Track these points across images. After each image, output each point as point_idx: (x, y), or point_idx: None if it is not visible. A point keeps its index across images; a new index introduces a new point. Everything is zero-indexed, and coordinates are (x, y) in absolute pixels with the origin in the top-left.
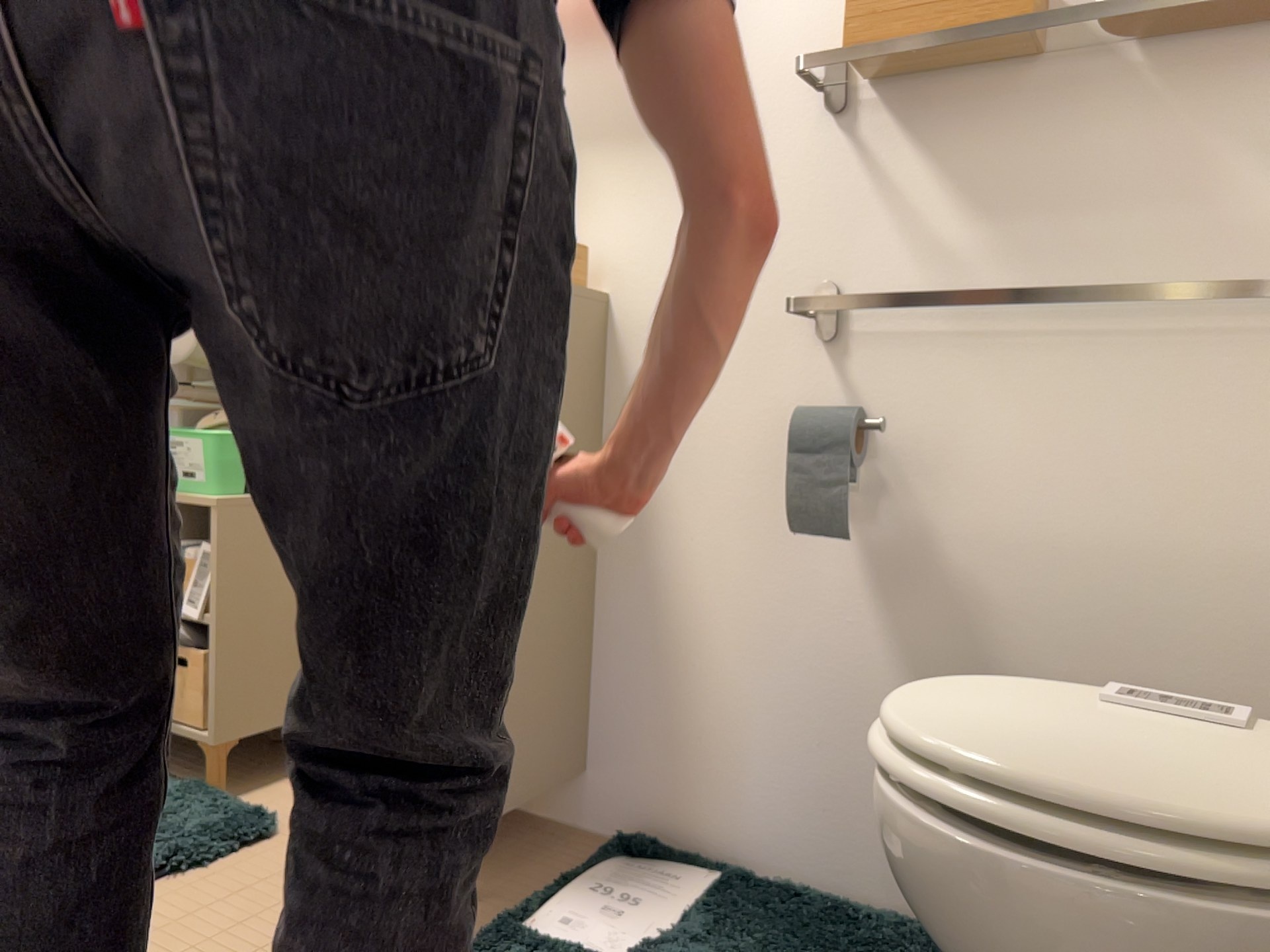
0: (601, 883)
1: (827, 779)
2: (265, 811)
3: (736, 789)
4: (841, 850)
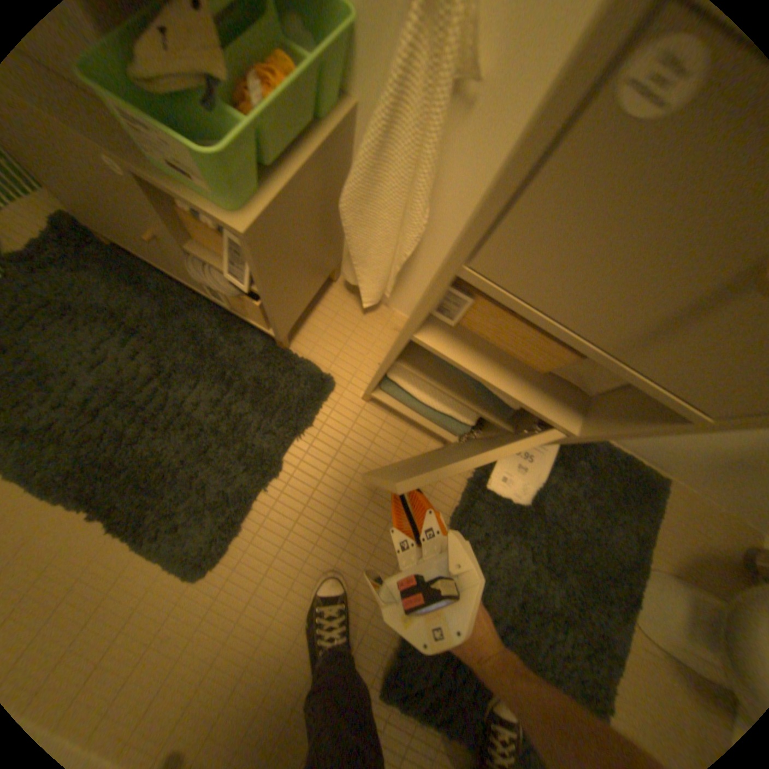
0: None
1: None
2: (326, 371)
3: None
4: None
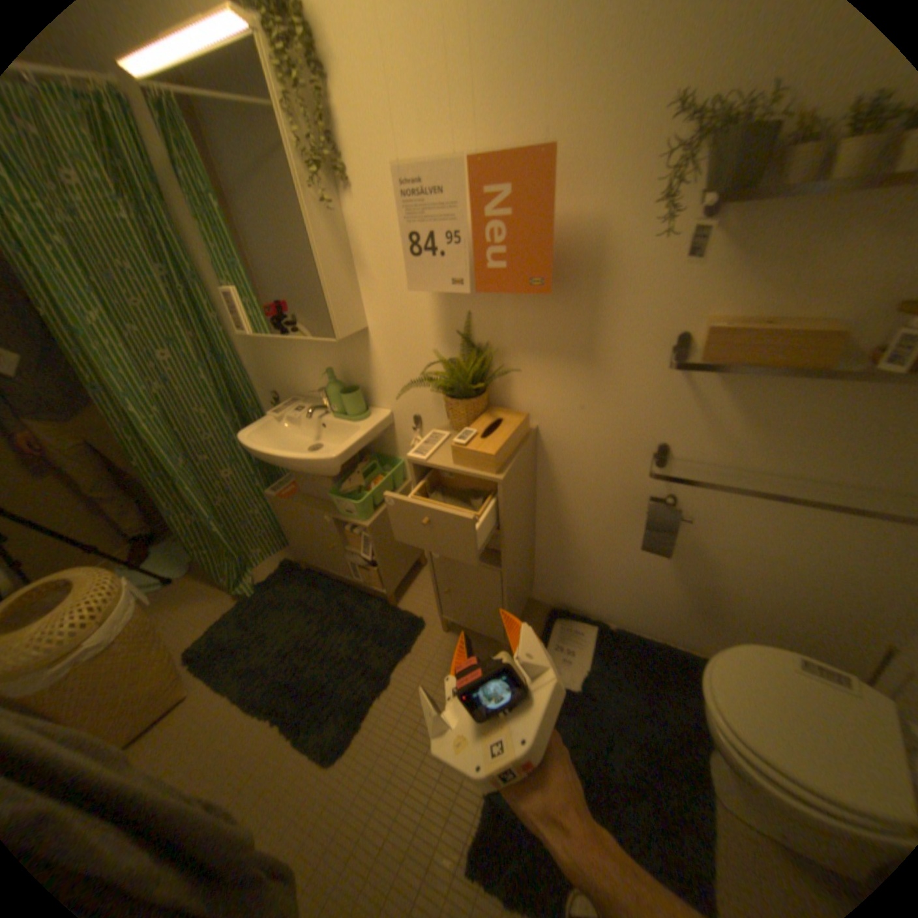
0: (557, 644)
1: (640, 604)
2: (418, 616)
3: (600, 600)
4: (644, 622)
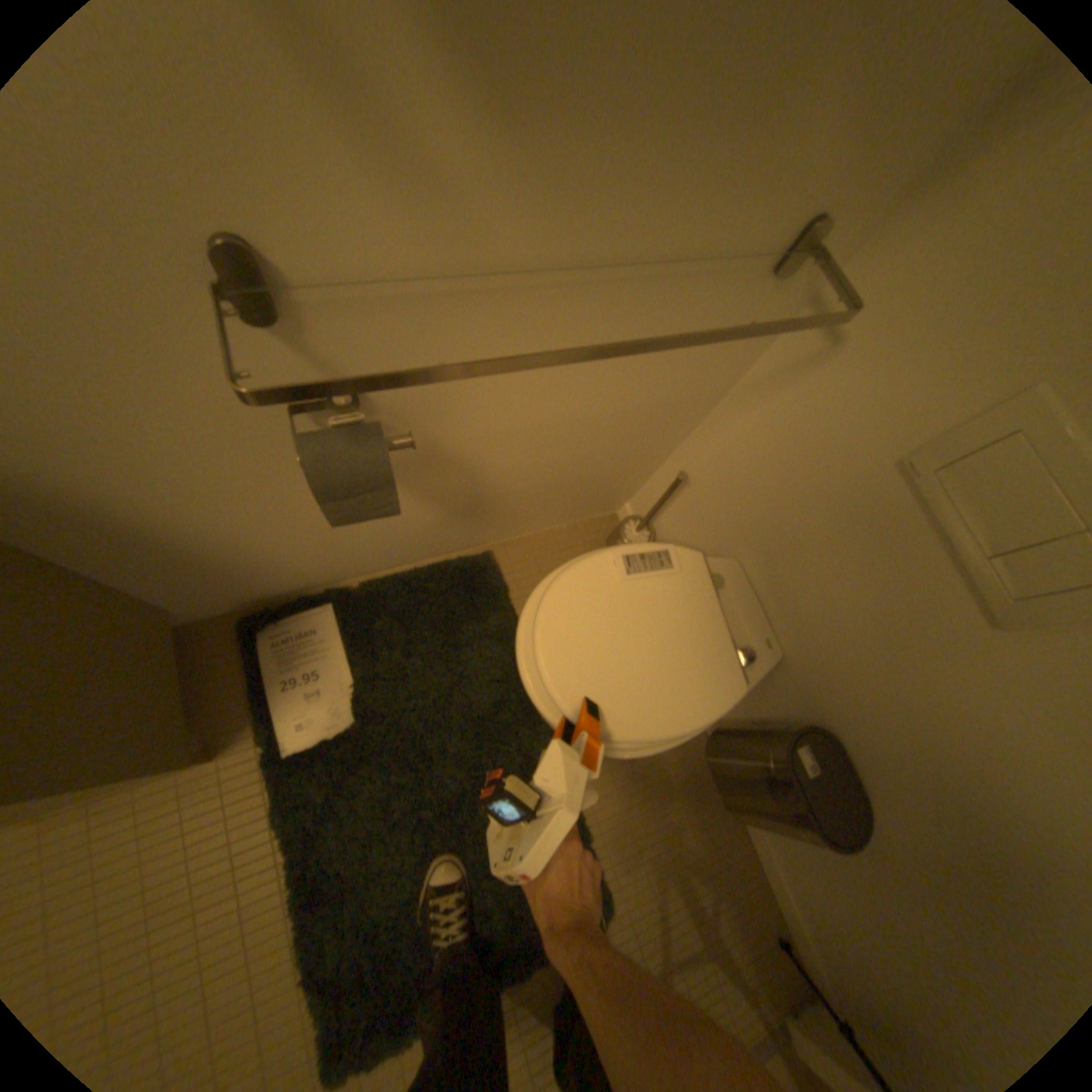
0: (279, 678)
1: (376, 545)
2: None
3: (310, 570)
4: (392, 557)
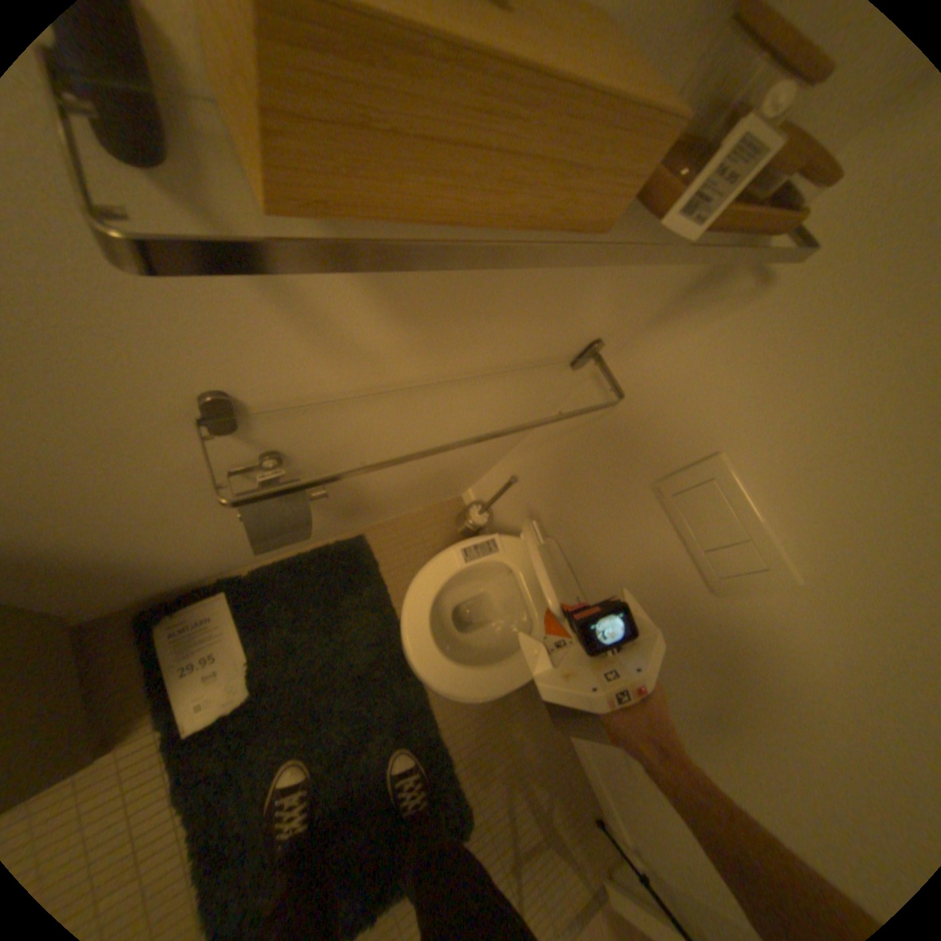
0: (177, 665)
1: None
2: None
3: (208, 567)
4: None
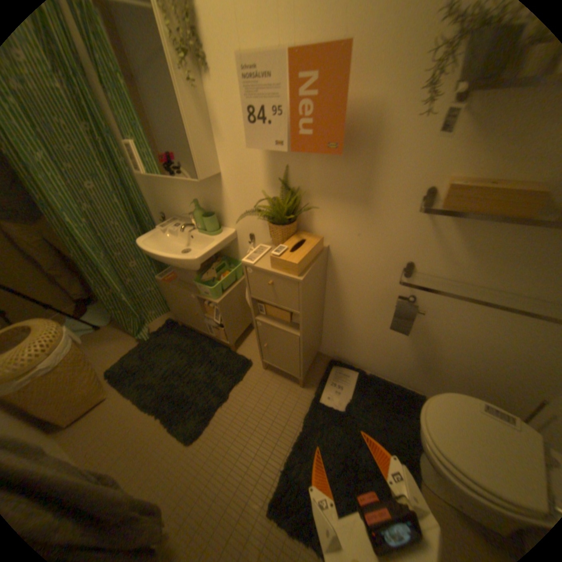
0: (333, 381)
1: (387, 361)
2: (248, 359)
3: (362, 357)
4: (388, 372)
